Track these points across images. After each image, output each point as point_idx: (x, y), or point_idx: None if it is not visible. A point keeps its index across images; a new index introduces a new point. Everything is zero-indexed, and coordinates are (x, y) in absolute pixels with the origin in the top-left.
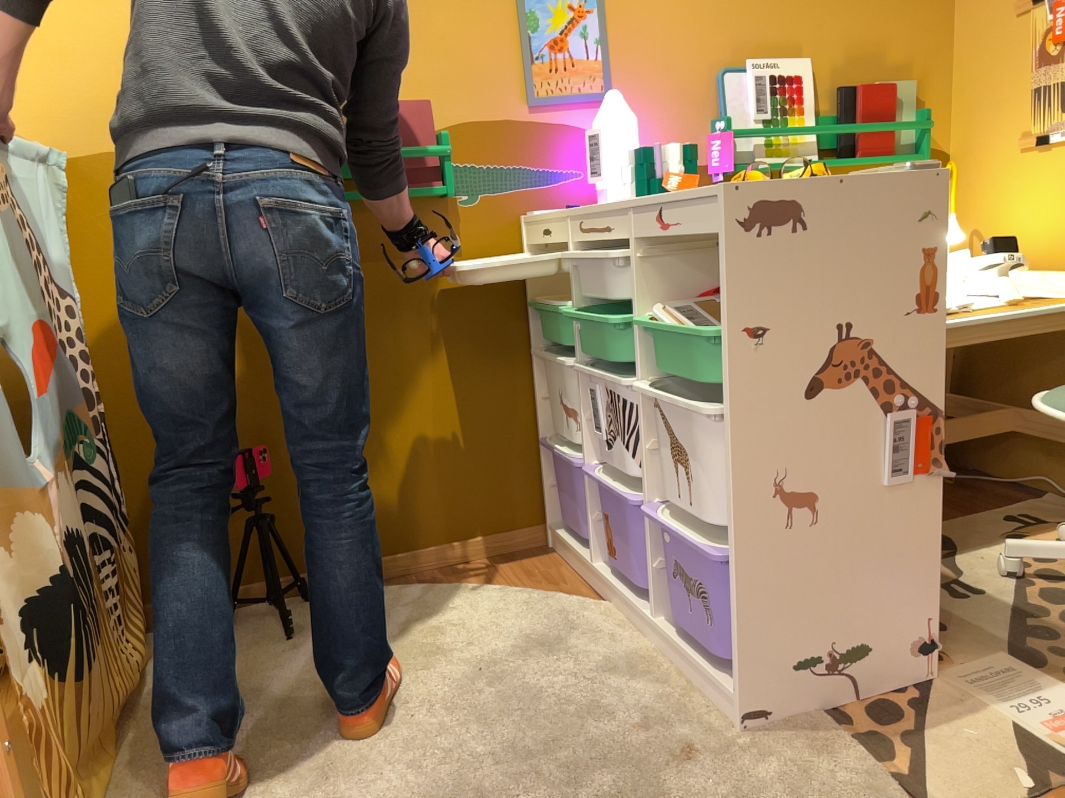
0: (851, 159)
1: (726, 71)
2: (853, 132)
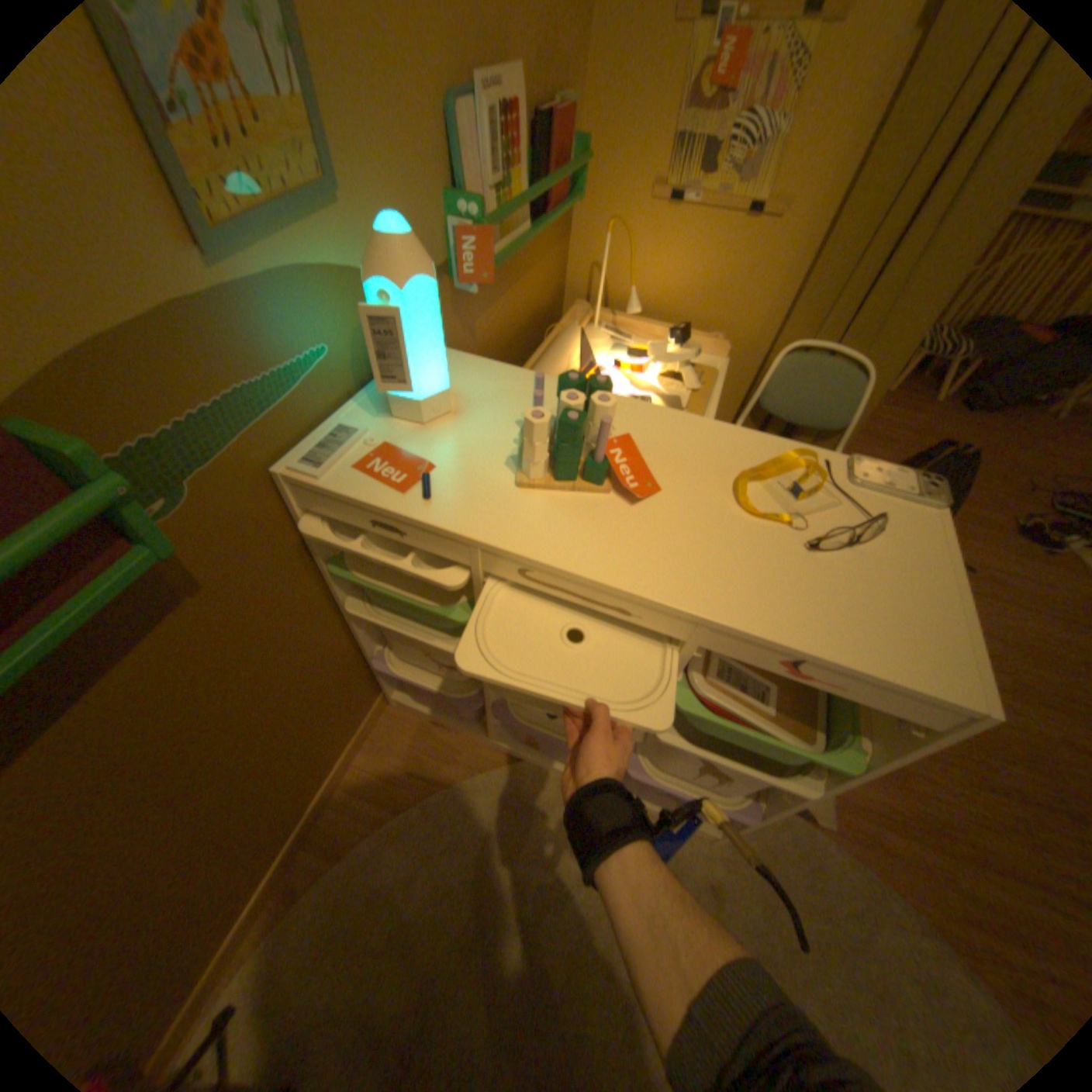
0: (546, 212)
1: (458, 96)
2: (549, 178)
